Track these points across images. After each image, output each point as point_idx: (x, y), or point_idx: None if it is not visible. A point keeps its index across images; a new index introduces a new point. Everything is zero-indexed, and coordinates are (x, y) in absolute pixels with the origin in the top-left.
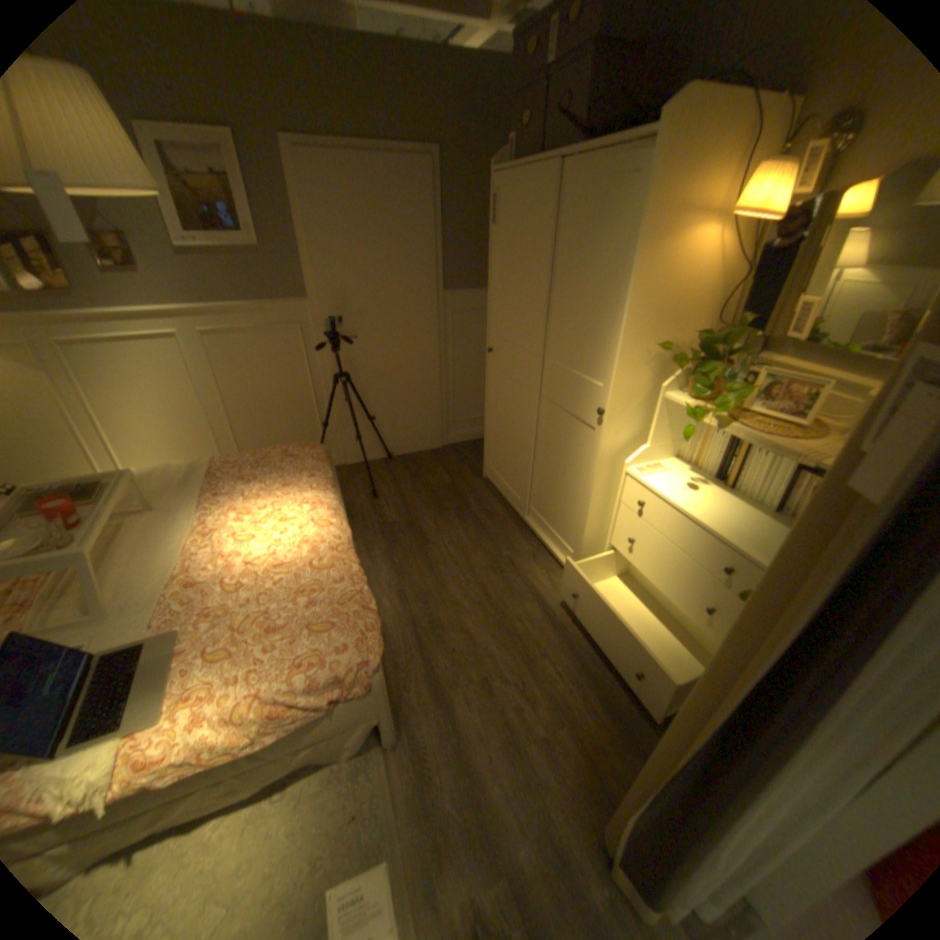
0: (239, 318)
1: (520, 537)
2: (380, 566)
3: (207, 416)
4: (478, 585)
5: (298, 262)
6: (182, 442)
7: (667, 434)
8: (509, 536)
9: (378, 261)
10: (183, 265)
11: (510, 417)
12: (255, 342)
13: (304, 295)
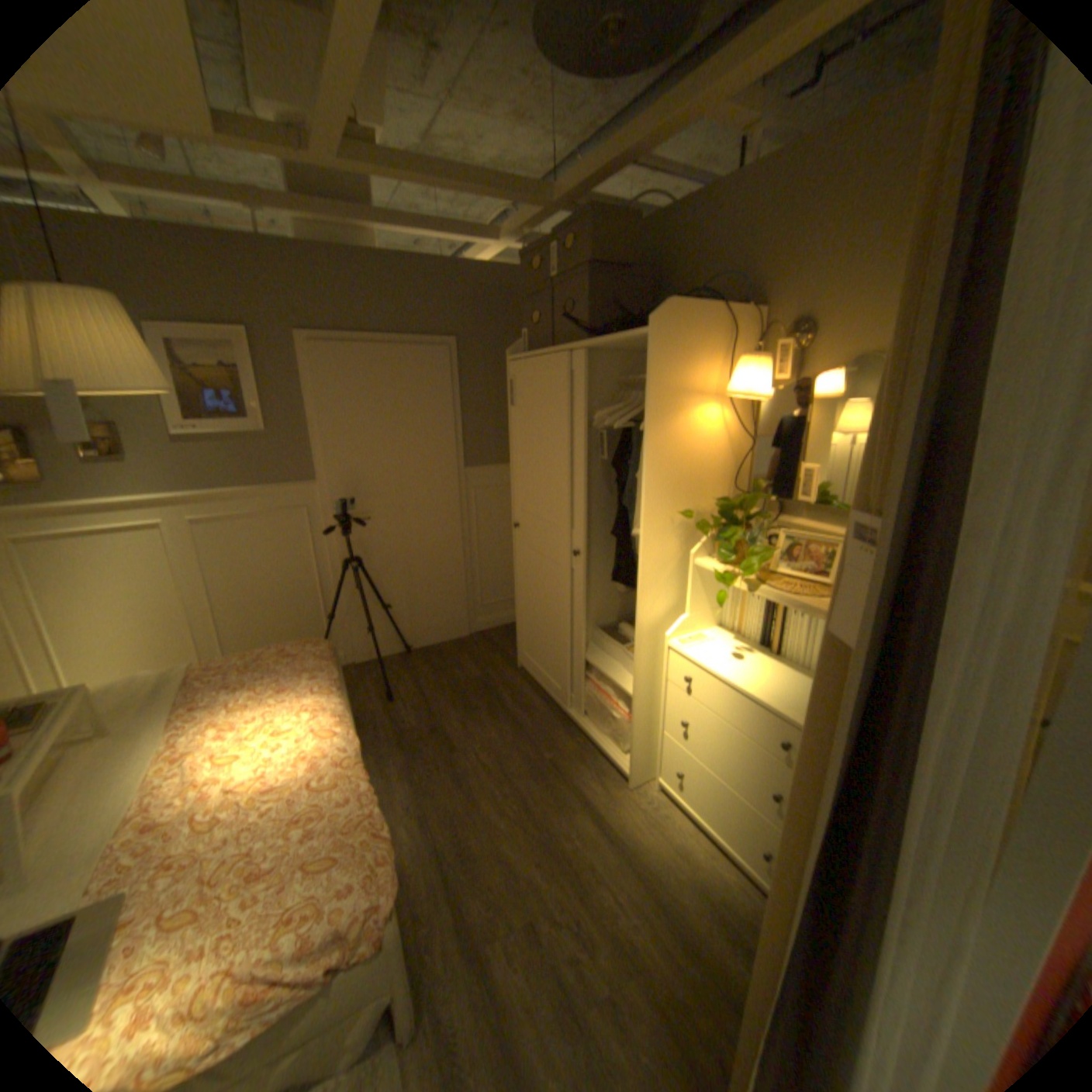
0: (237, 504)
1: (564, 734)
2: (395, 786)
3: (187, 616)
4: (517, 799)
5: (308, 446)
6: (151, 648)
7: (705, 602)
8: (551, 734)
9: (395, 441)
10: (178, 453)
11: (542, 595)
12: (254, 529)
13: (313, 478)
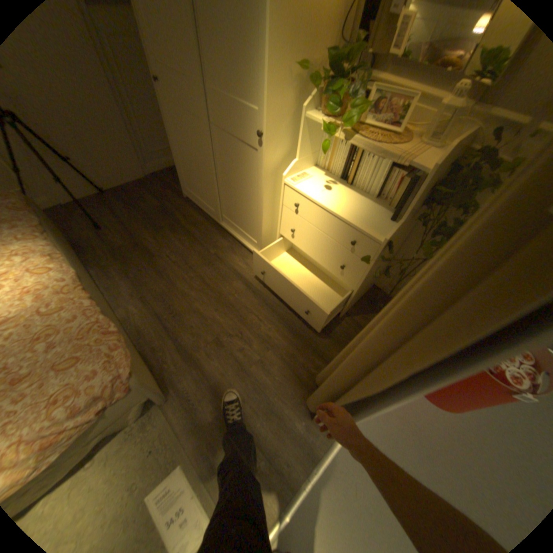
0: None
1: (221, 237)
2: (120, 283)
3: None
4: (199, 278)
5: None
6: None
7: (309, 149)
8: (213, 238)
9: None
10: None
11: (190, 145)
12: None
13: None
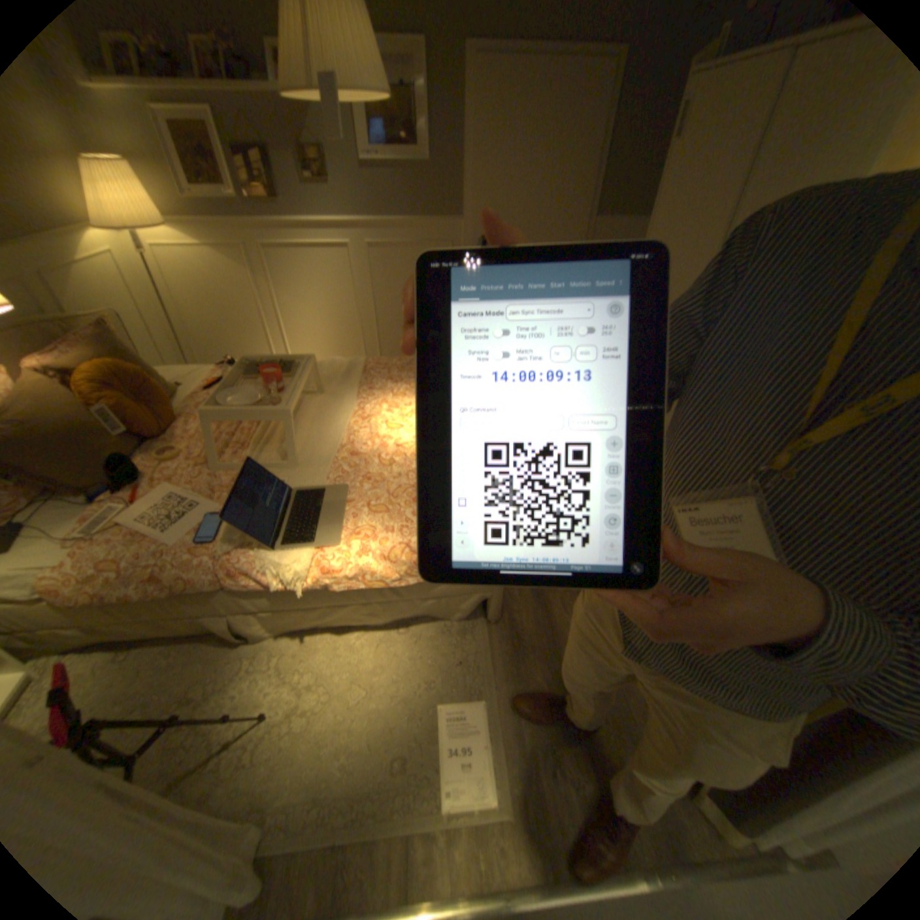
0: (401, 233)
1: None
2: None
3: (361, 323)
4: None
5: (461, 179)
6: (338, 344)
7: None
8: None
9: (537, 180)
10: (363, 178)
11: None
12: (410, 257)
13: (460, 214)
